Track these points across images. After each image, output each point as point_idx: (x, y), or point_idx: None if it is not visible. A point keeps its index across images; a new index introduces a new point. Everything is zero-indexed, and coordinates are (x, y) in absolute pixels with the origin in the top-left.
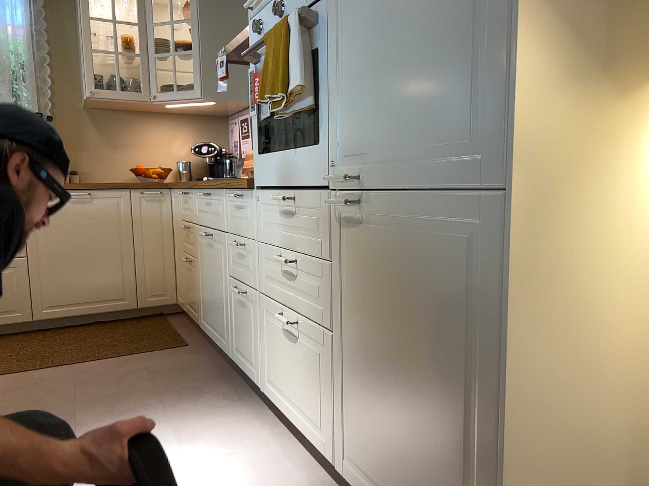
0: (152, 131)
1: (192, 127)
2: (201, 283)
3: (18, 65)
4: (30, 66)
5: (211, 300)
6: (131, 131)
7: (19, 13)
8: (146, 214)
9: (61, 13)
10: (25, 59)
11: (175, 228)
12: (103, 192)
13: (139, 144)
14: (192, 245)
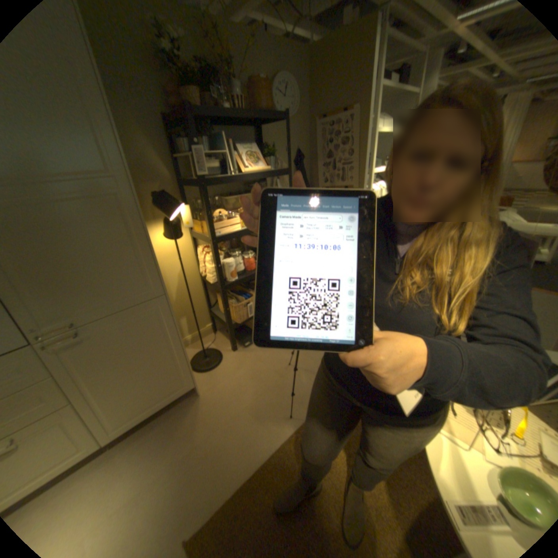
0: None
1: None
2: None
3: None
4: None
5: None
6: None
7: None
8: None
9: None
10: None
11: None
12: None
13: None
14: None
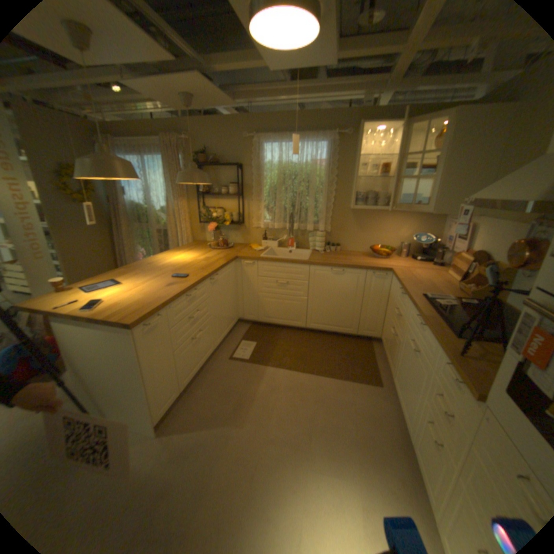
0: (388, 222)
1: (418, 218)
2: (401, 361)
3: (319, 185)
4: (325, 185)
5: (406, 385)
6: (375, 221)
7: (324, 153)
8: (374, 286)
9: (347, 148)
10: (323, 181)
11: (390, 299)
12: (351, 270)
13: (378, 230)
14: (401, 330)
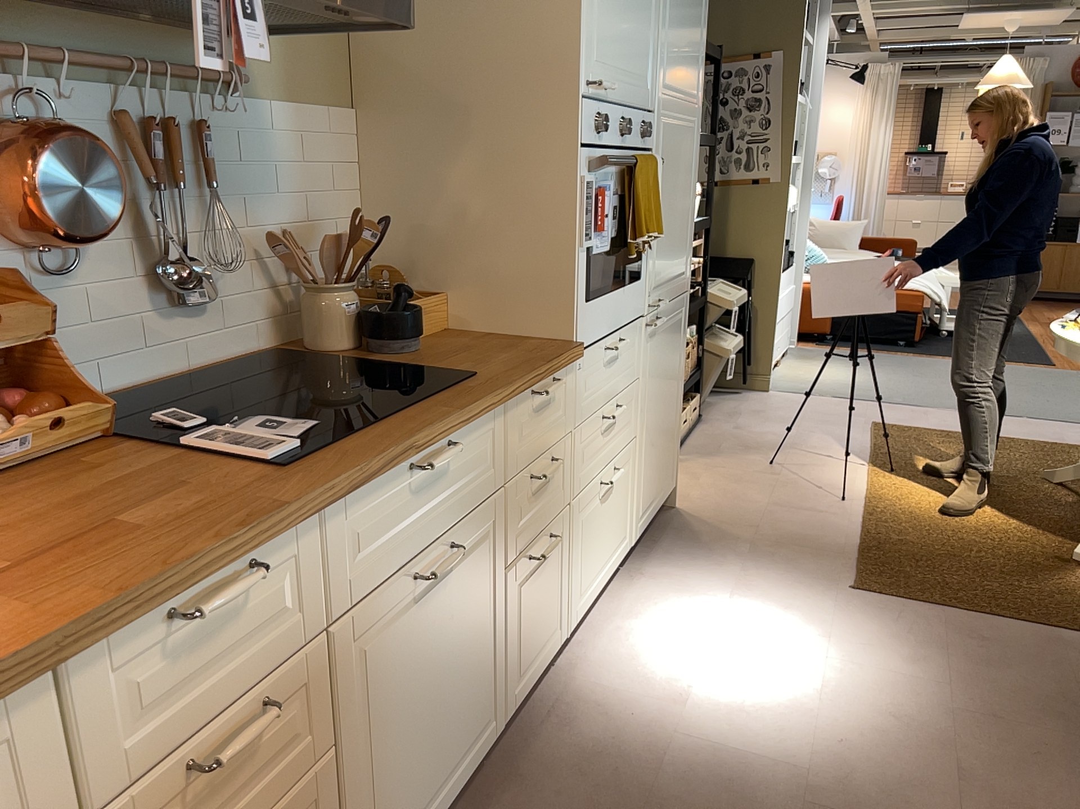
0: None
1: None
2: (372, 770)
3: None
4: None
5: (436, 721)
6: None
7: None
8: None
9: None
10: None
11: None
12: None
13: None
14: (295, 739)
